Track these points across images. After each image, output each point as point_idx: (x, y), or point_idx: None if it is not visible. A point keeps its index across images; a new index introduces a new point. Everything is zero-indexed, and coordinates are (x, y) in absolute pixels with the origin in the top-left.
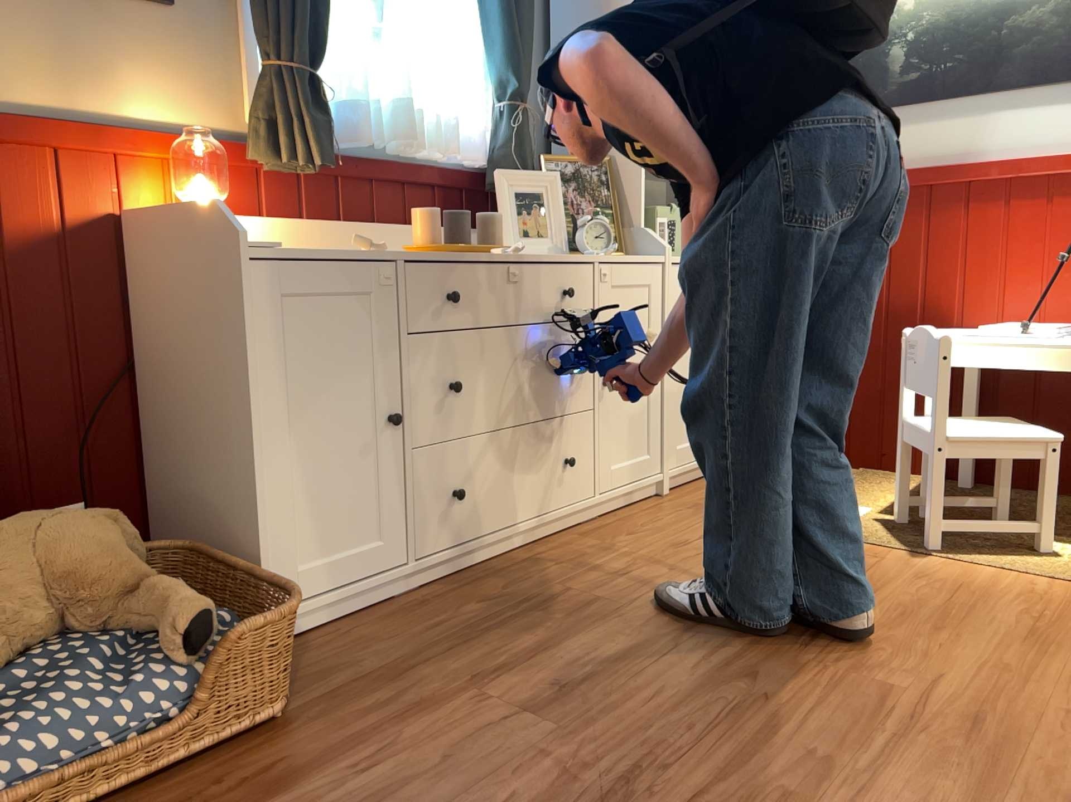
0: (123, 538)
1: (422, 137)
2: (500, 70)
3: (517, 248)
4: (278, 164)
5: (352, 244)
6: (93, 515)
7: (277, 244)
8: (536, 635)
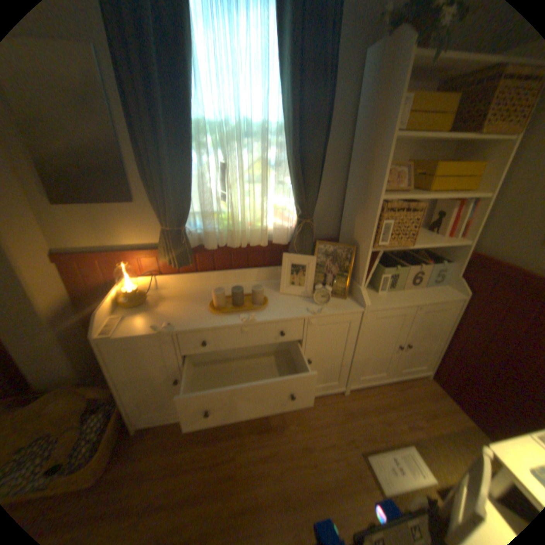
0: (81, 404)
1: (254, 233)
2: (295, 202)
3: (247, 320)
4: (172, 261)
5: (156, 325)
6: (74, 395)
7: (112, 334)
8: (191, 489)
